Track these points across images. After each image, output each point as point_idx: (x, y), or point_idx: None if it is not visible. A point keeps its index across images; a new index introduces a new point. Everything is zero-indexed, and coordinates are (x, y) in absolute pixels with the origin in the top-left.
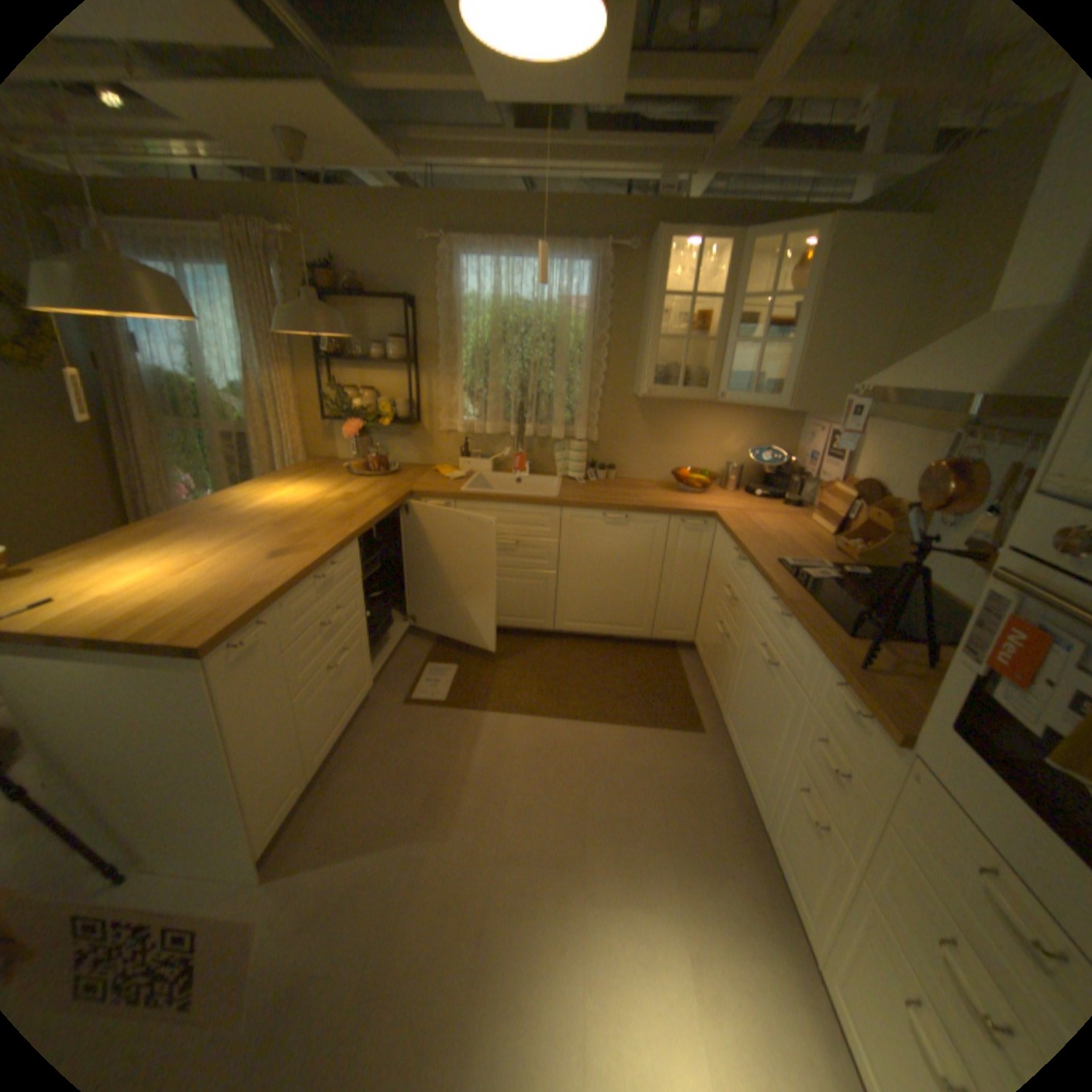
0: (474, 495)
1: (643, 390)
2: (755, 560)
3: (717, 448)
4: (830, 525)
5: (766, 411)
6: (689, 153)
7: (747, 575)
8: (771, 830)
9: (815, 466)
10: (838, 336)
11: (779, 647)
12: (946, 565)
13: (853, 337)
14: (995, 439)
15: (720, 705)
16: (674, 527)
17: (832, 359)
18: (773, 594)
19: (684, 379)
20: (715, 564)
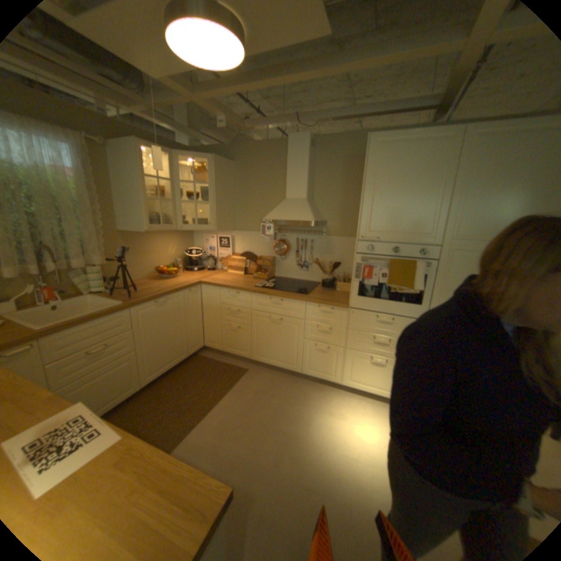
0: (56, 327)
1: (144, 228)
2: (248, 290)
3: (165, 254)
4: (239, 272)
5: (179, 233)
6: (119, 99)
7: (242, 298)
8: (301, 370)
9: (214, 252)
10: (221, 201)
11: (279, 312)
12: (285, 271)
13: (225, 201)
14: (285, 232)
15: (245, 356)
16: (186, 295)
17: (221, 210)
18: (266, 297)
19: (161, 221)
20: (209, 304)
